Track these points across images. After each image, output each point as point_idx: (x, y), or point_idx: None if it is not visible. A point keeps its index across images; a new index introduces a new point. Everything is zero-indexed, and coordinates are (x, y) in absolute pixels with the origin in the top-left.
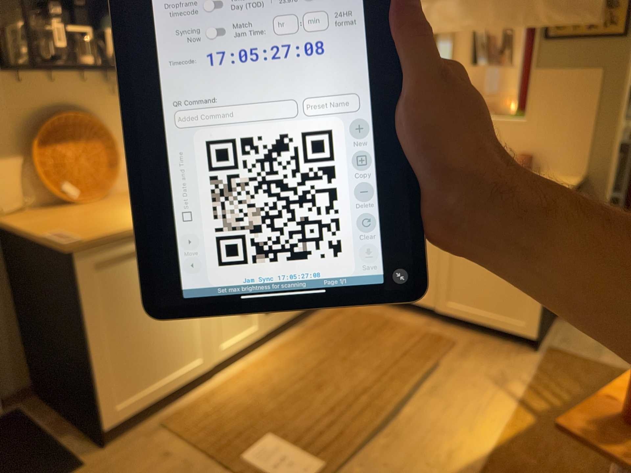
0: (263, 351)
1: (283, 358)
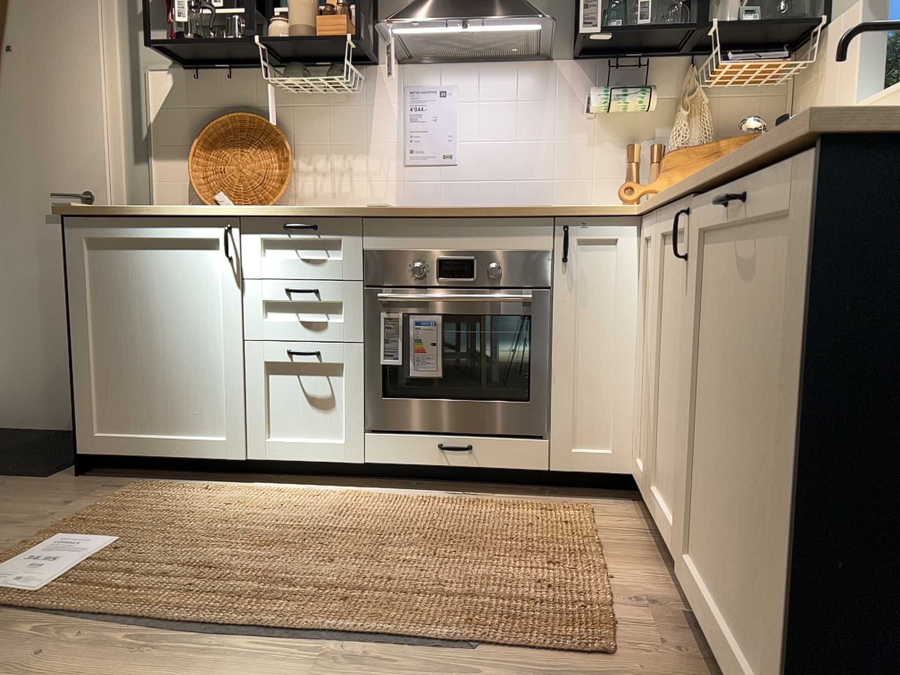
0: (353, 491)
1: (337, 505)
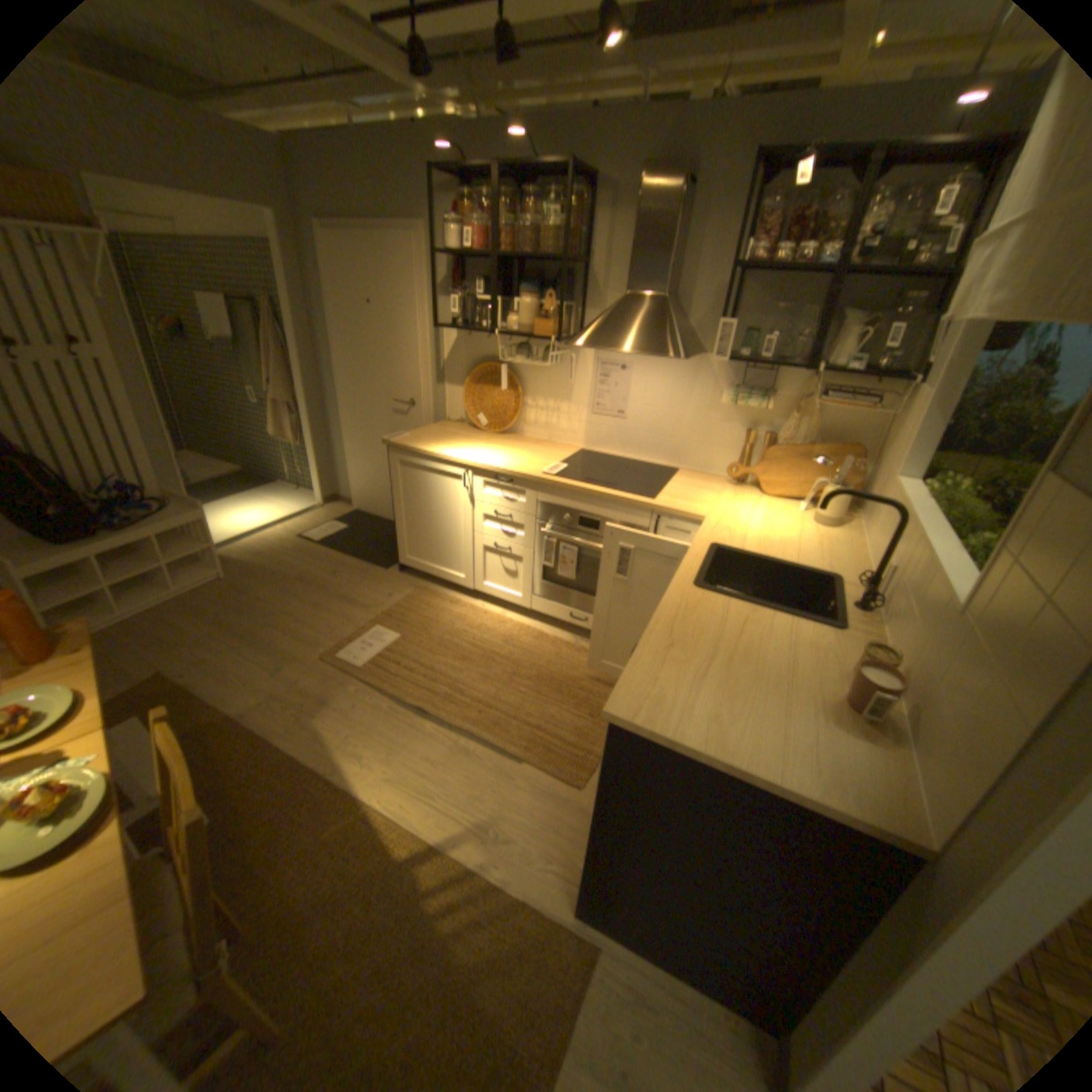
0: (523, 620)
1: (508, 632)
